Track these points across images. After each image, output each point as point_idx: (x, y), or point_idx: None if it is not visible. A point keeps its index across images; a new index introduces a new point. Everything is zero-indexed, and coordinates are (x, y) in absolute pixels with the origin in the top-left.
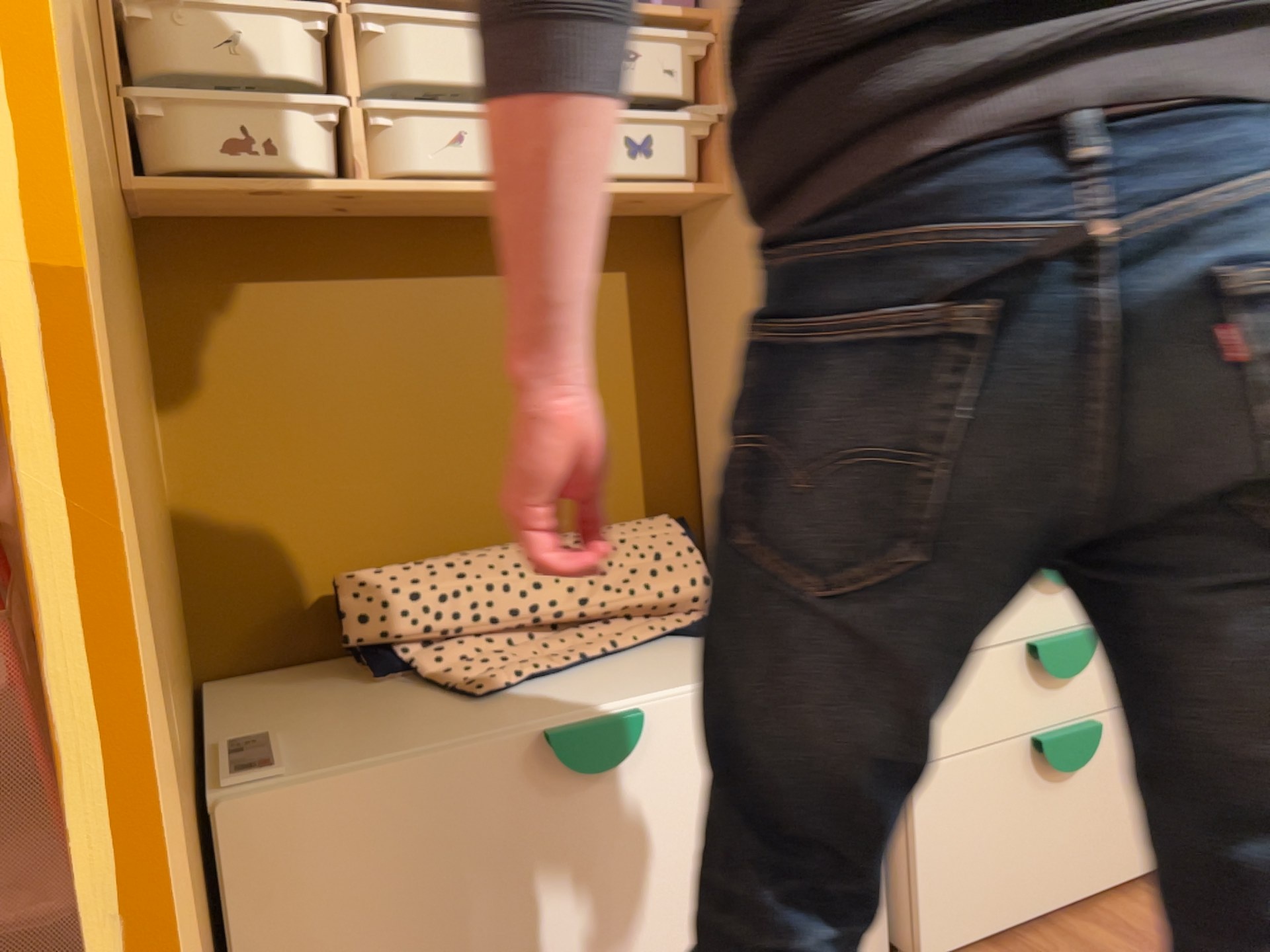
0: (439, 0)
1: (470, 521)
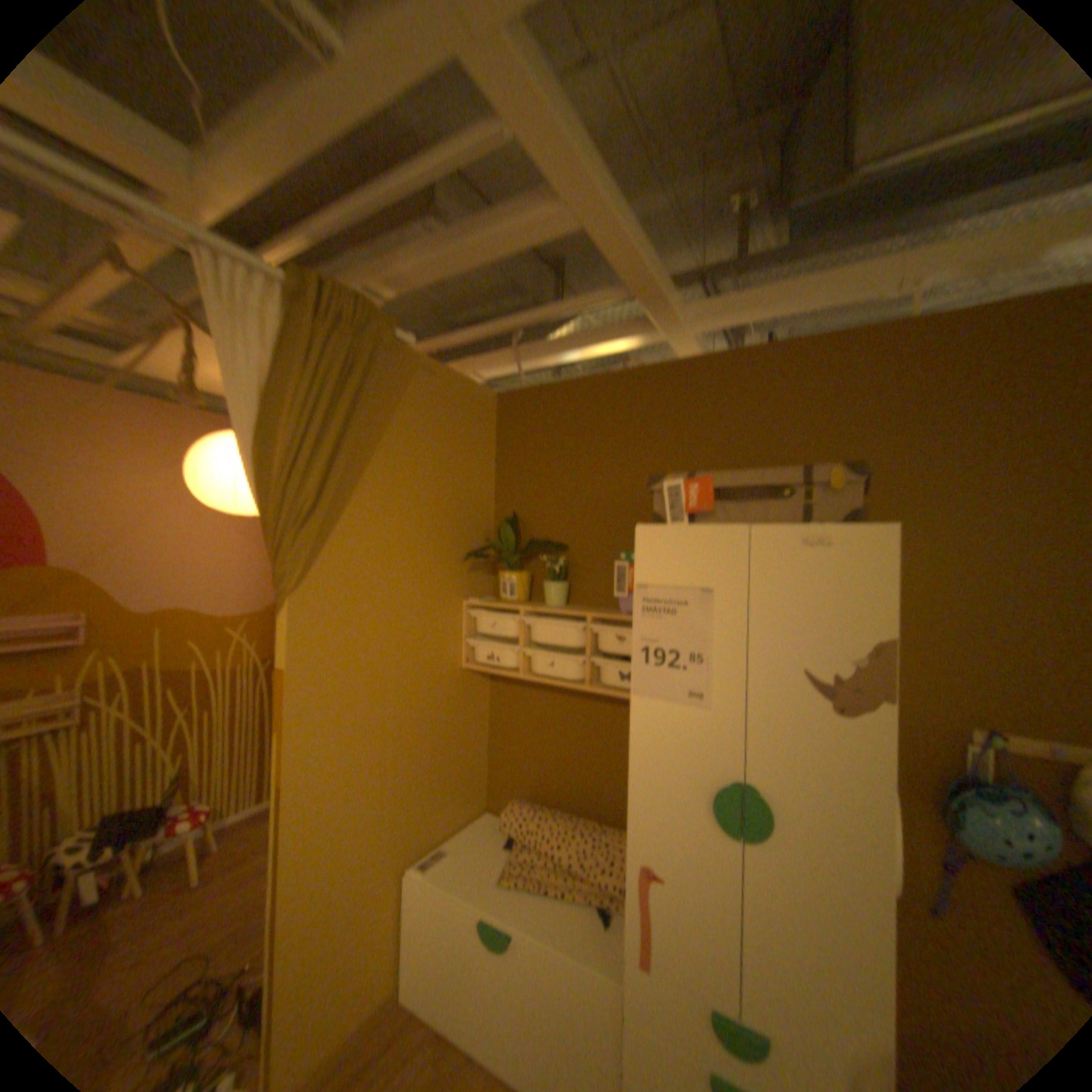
0: (549, 616)
1: (573, 799)
